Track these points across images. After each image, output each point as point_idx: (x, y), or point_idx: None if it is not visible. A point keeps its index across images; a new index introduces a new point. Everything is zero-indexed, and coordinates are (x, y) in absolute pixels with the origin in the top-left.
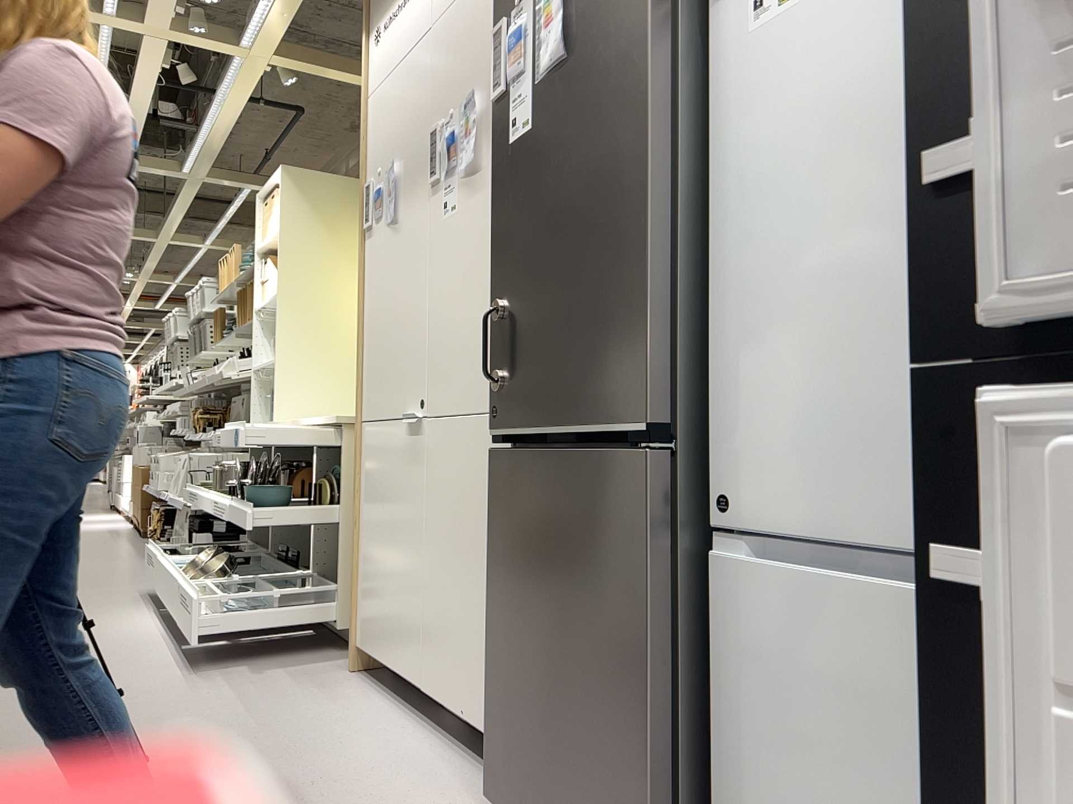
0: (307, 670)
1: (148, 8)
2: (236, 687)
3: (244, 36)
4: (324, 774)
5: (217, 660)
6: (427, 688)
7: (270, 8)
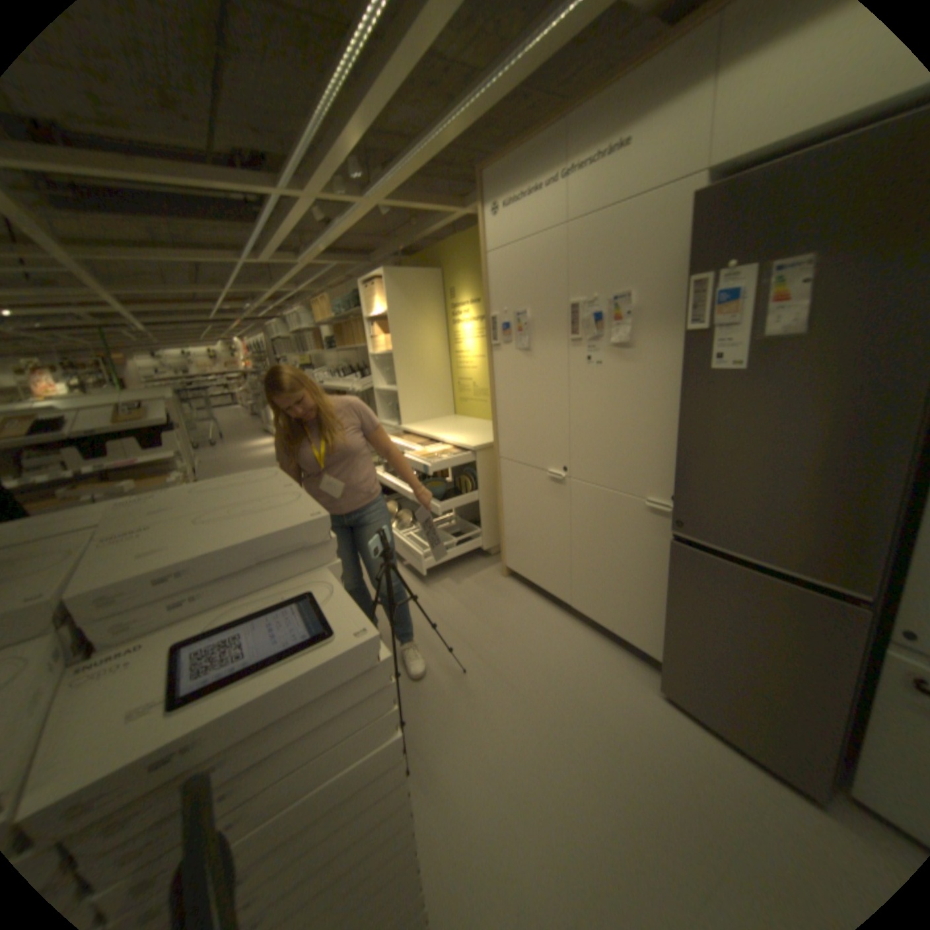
0: (482, 579)
1: (304, 176)
2: (457, 596)
3: (368, 189)
4: (556, 670)
5: (429, 573)
6: (577, 607)
7: (393, 172)
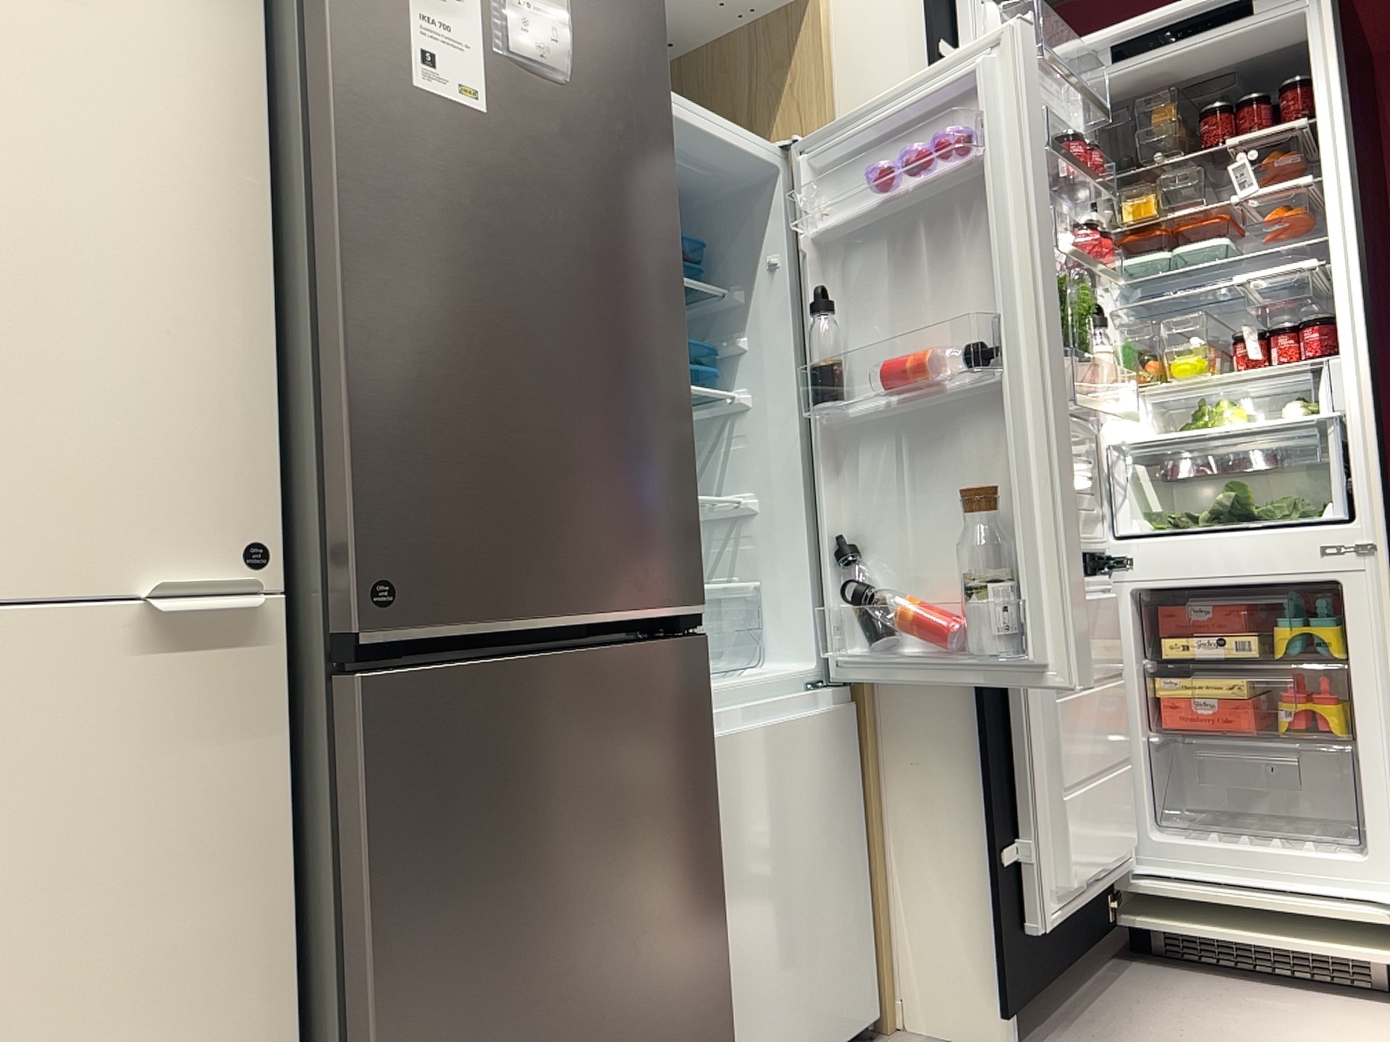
0: None
1: None
2: None
3: None
4: None
5: None
6: None
7: None
